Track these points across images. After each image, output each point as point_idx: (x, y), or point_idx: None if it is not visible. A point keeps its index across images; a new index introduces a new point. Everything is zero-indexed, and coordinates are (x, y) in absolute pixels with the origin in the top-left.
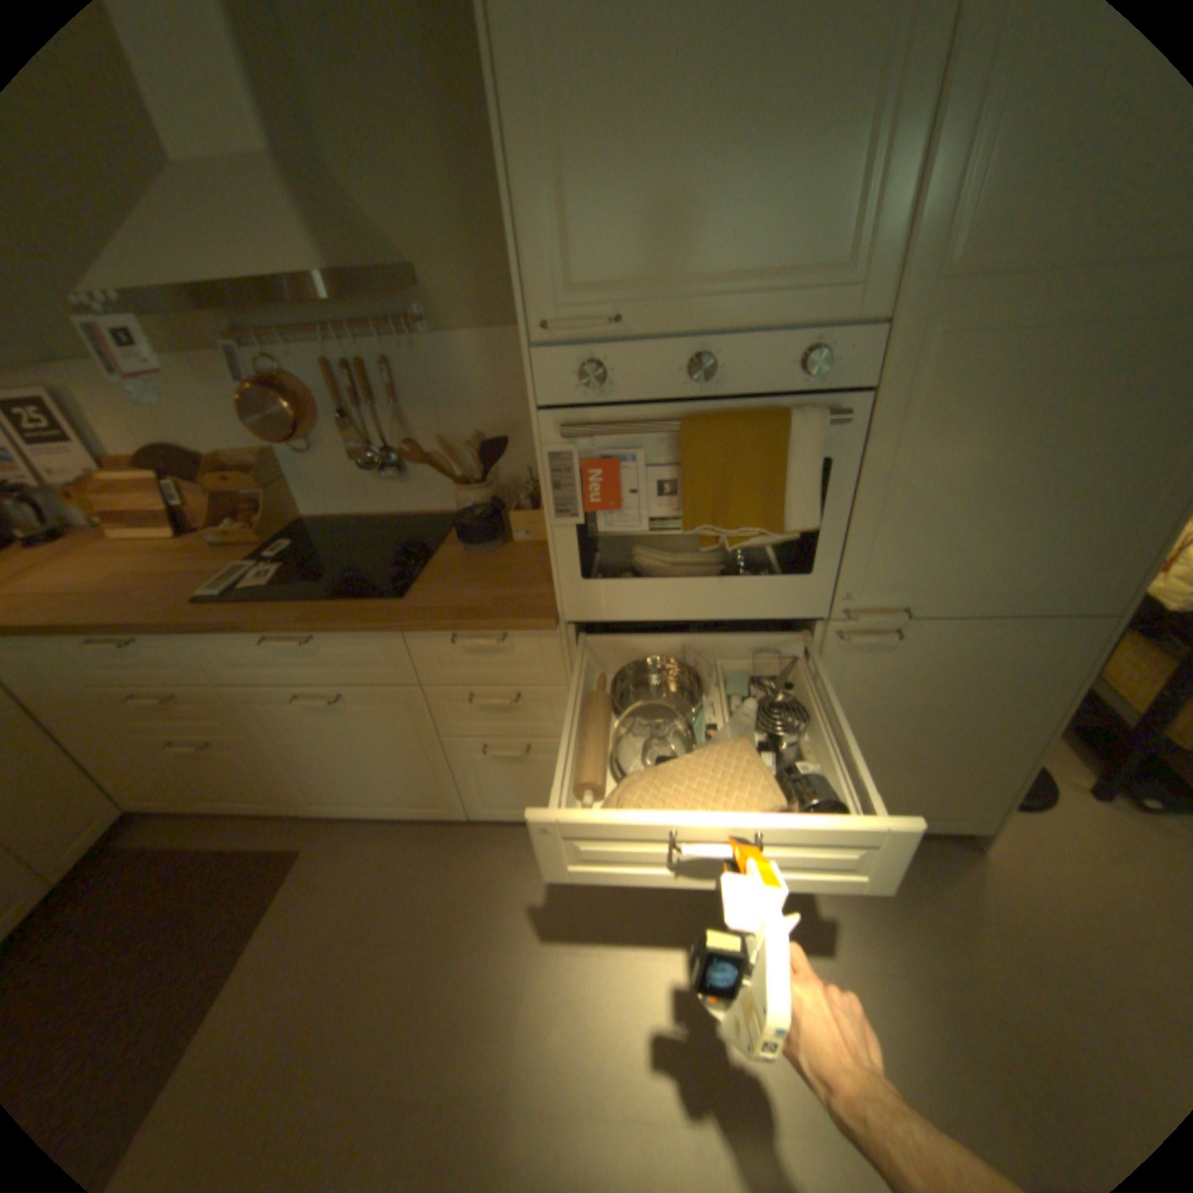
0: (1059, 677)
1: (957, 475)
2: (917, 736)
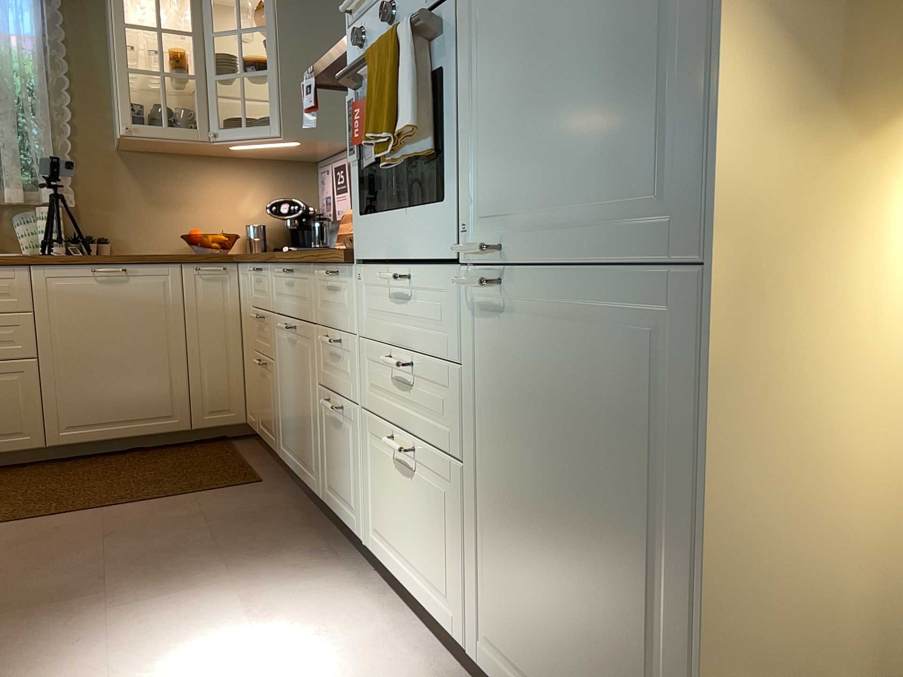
0: (682, 410)
1: (514, 58)
2: (552, 501)
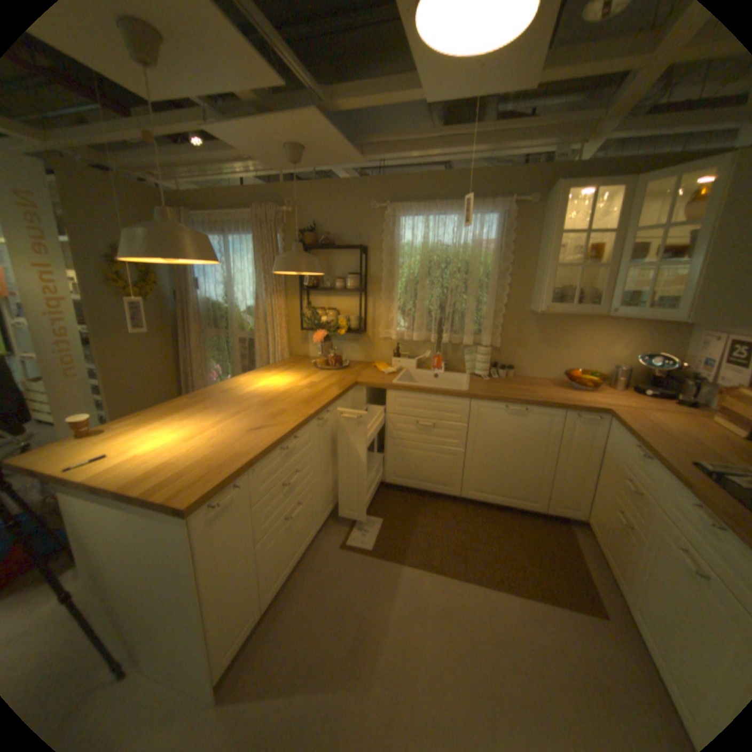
0: None
1: None
2: None
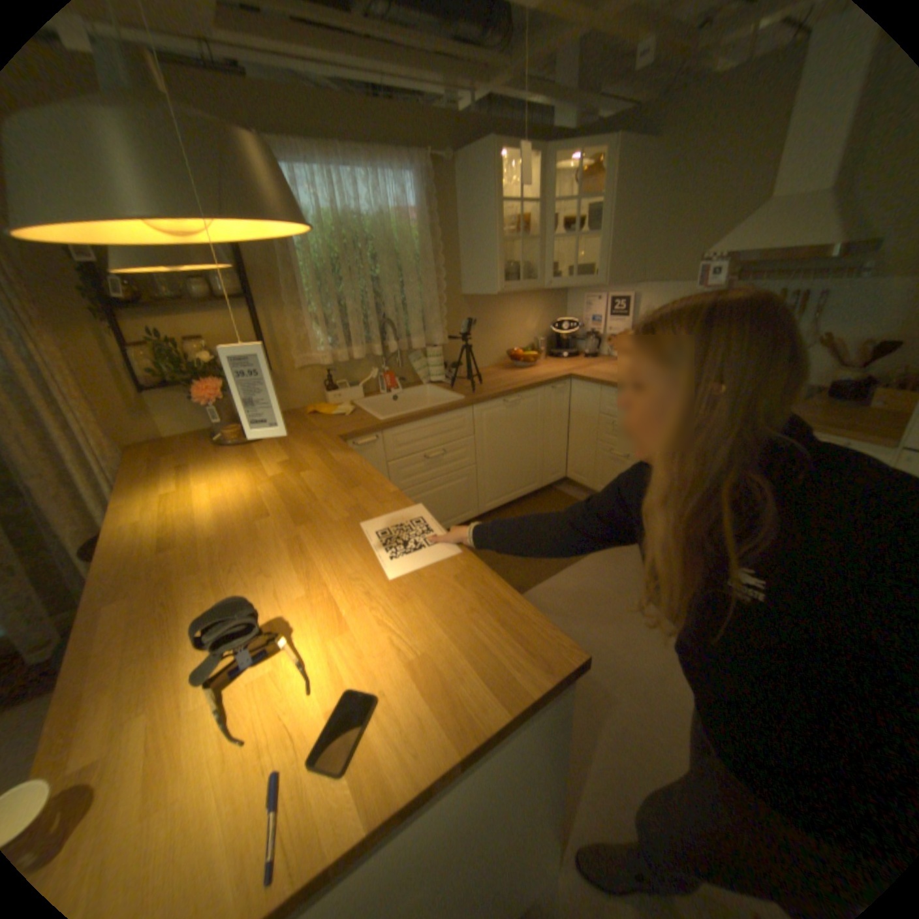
0: None
1: None
2: None
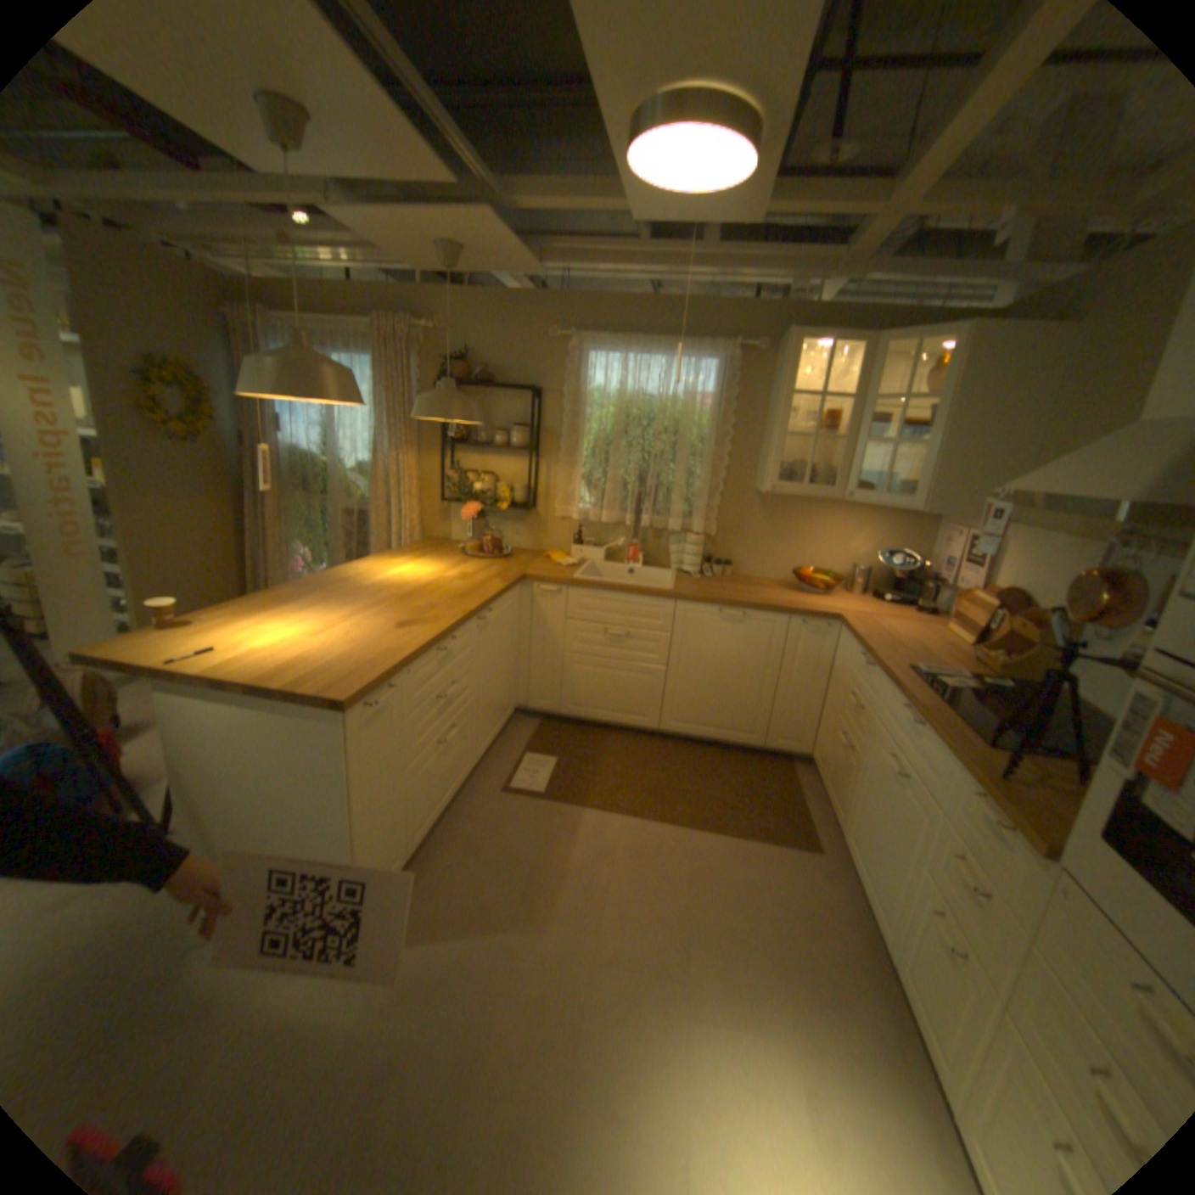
0: None
1: None
2: None
